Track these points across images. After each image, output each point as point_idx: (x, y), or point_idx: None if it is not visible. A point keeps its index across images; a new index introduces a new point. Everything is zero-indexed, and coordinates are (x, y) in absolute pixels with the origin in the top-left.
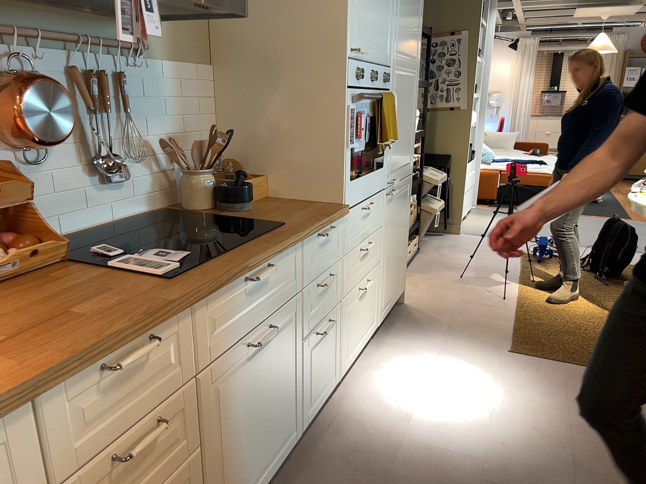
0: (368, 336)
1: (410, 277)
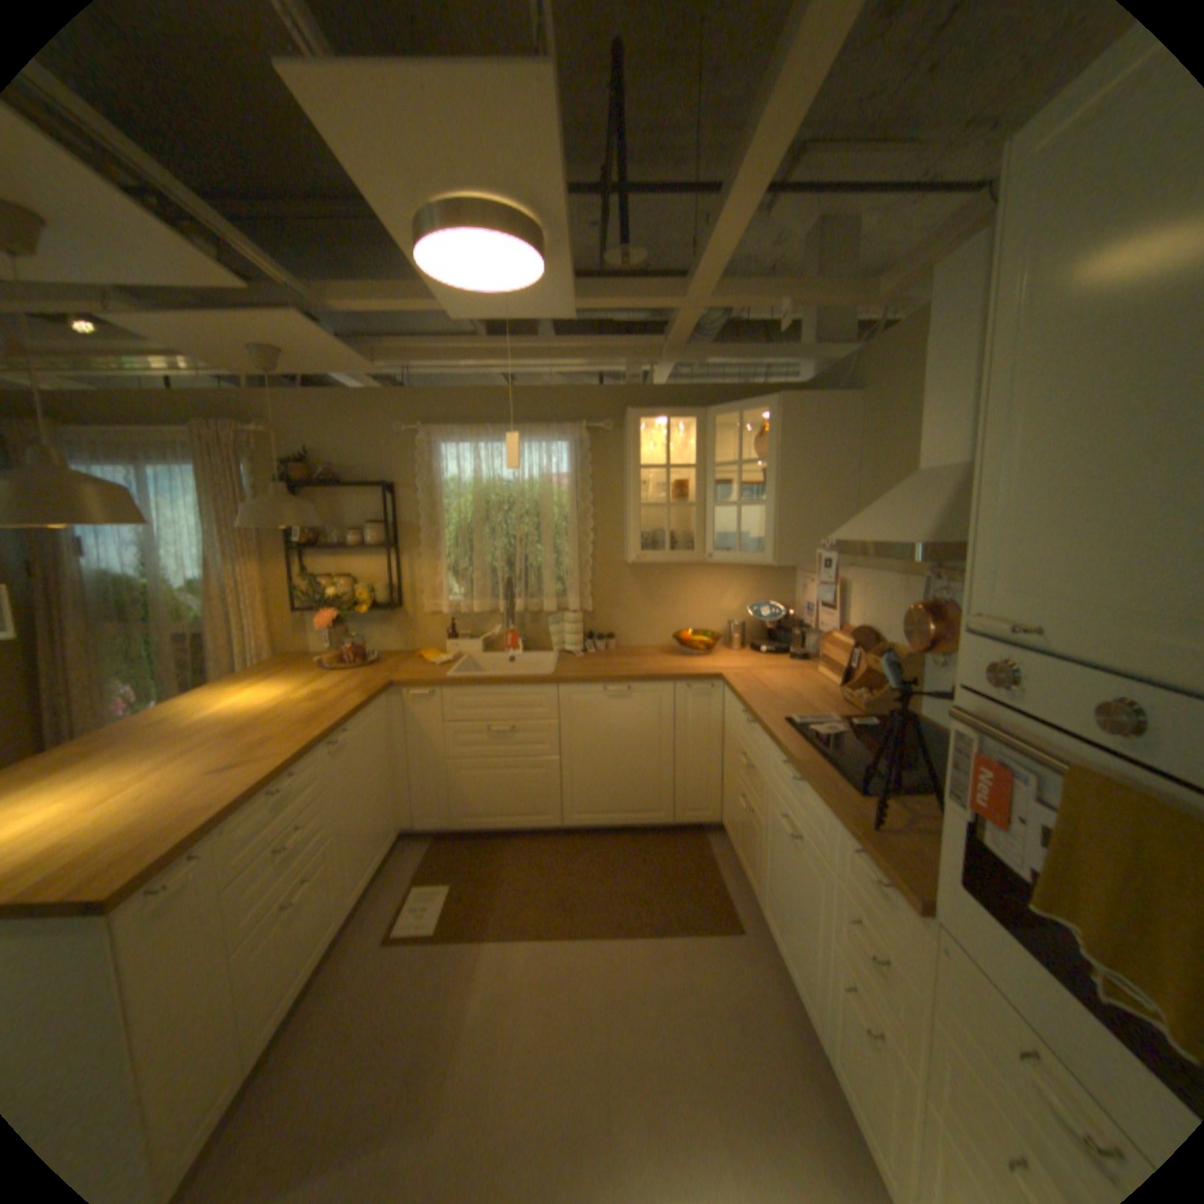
0: None
1: None
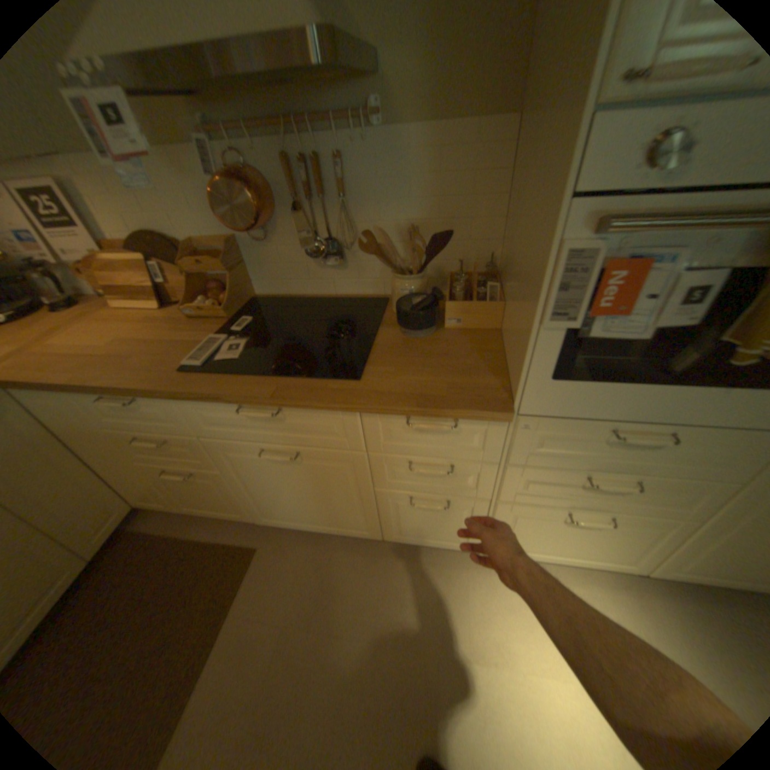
0: (594, 565)
1: None
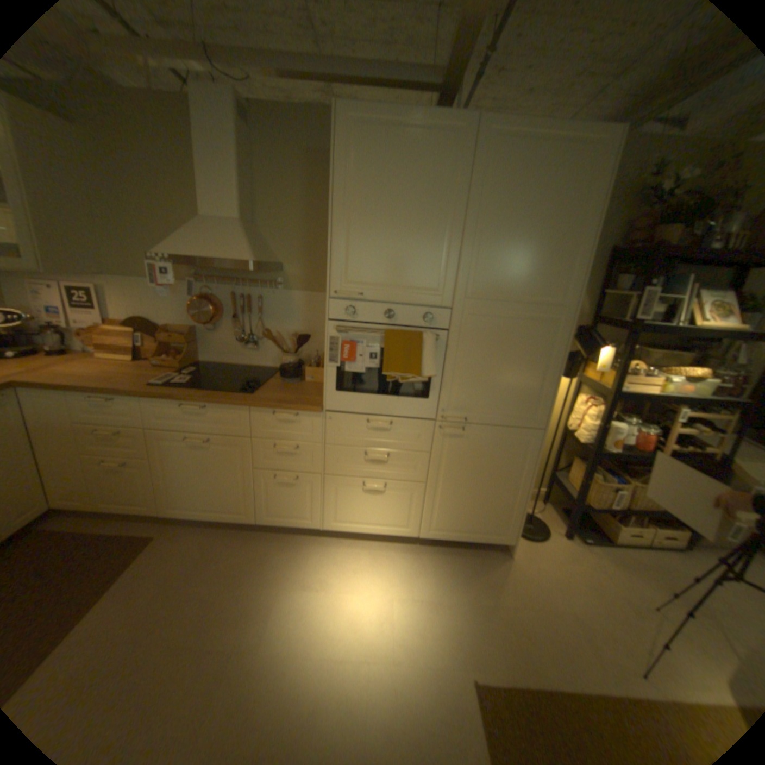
0: (387, 531)
1: (588, 555)
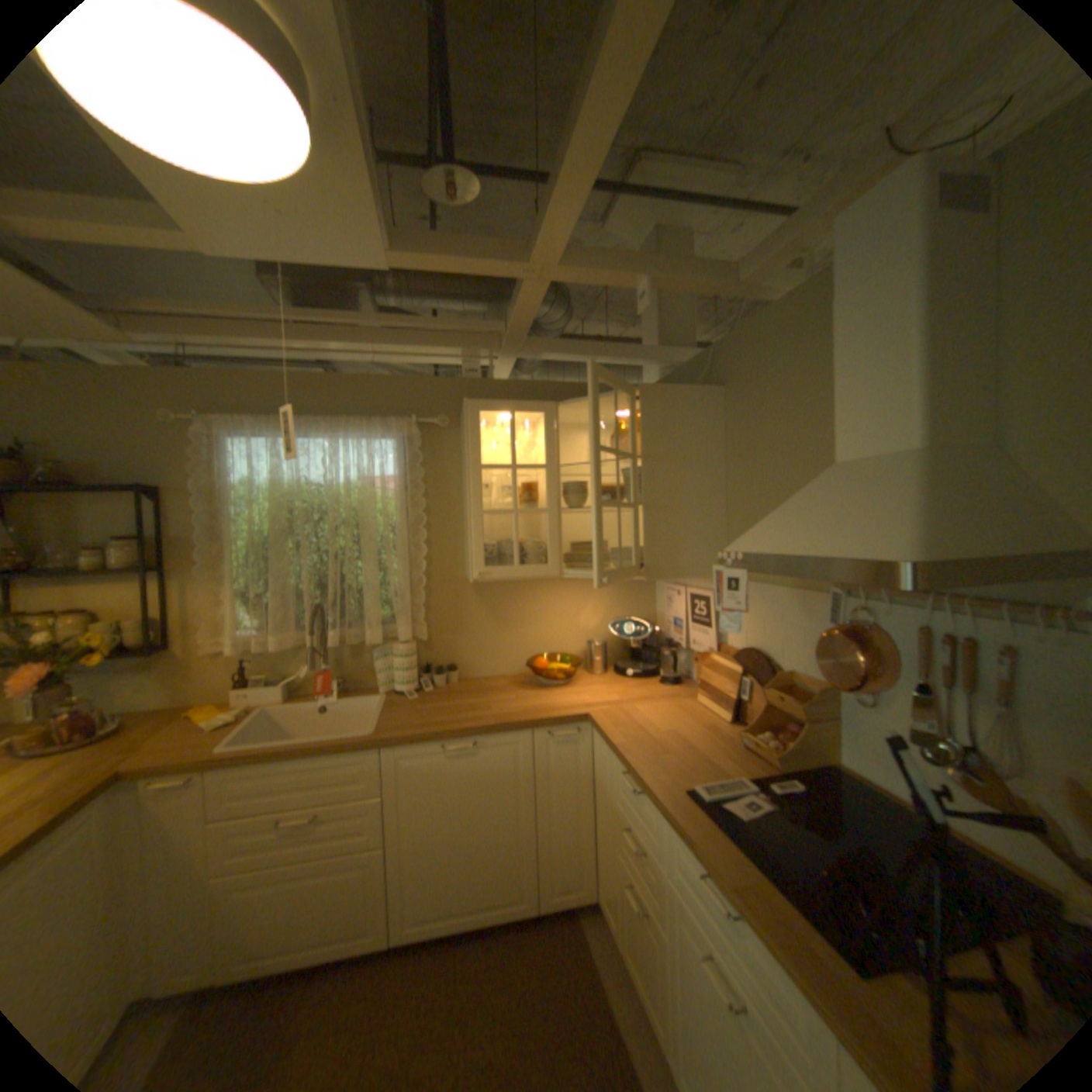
0: None
1: None
